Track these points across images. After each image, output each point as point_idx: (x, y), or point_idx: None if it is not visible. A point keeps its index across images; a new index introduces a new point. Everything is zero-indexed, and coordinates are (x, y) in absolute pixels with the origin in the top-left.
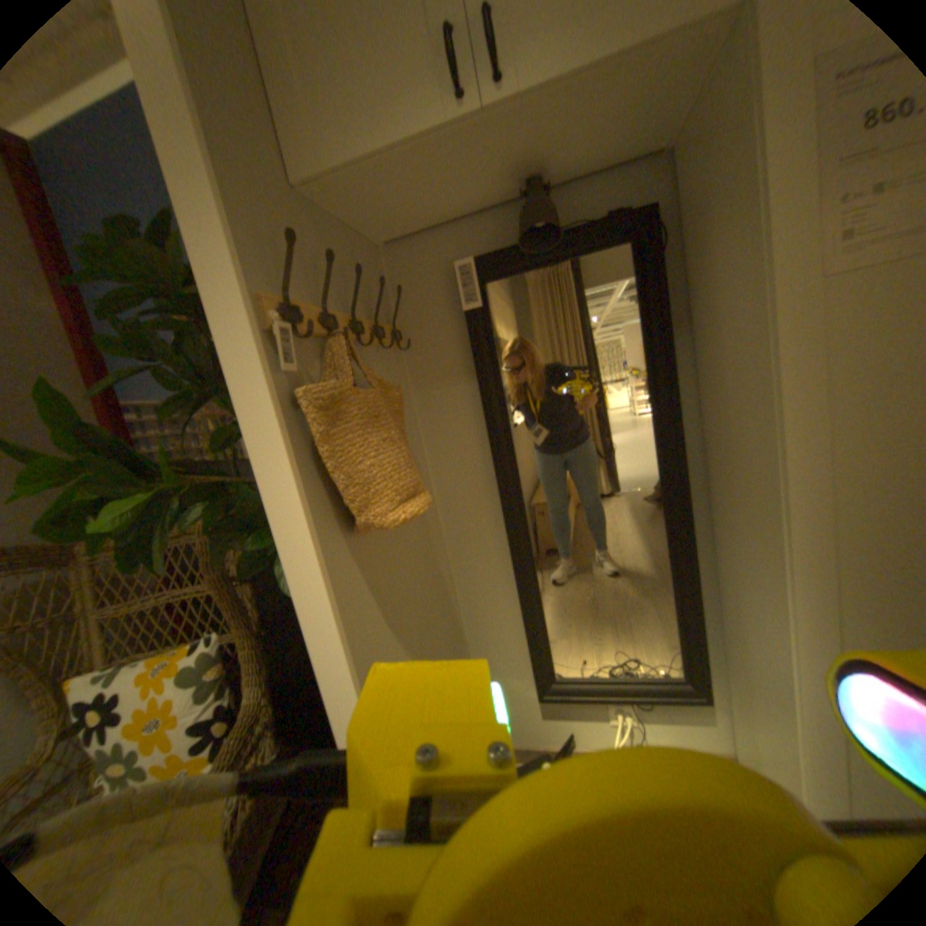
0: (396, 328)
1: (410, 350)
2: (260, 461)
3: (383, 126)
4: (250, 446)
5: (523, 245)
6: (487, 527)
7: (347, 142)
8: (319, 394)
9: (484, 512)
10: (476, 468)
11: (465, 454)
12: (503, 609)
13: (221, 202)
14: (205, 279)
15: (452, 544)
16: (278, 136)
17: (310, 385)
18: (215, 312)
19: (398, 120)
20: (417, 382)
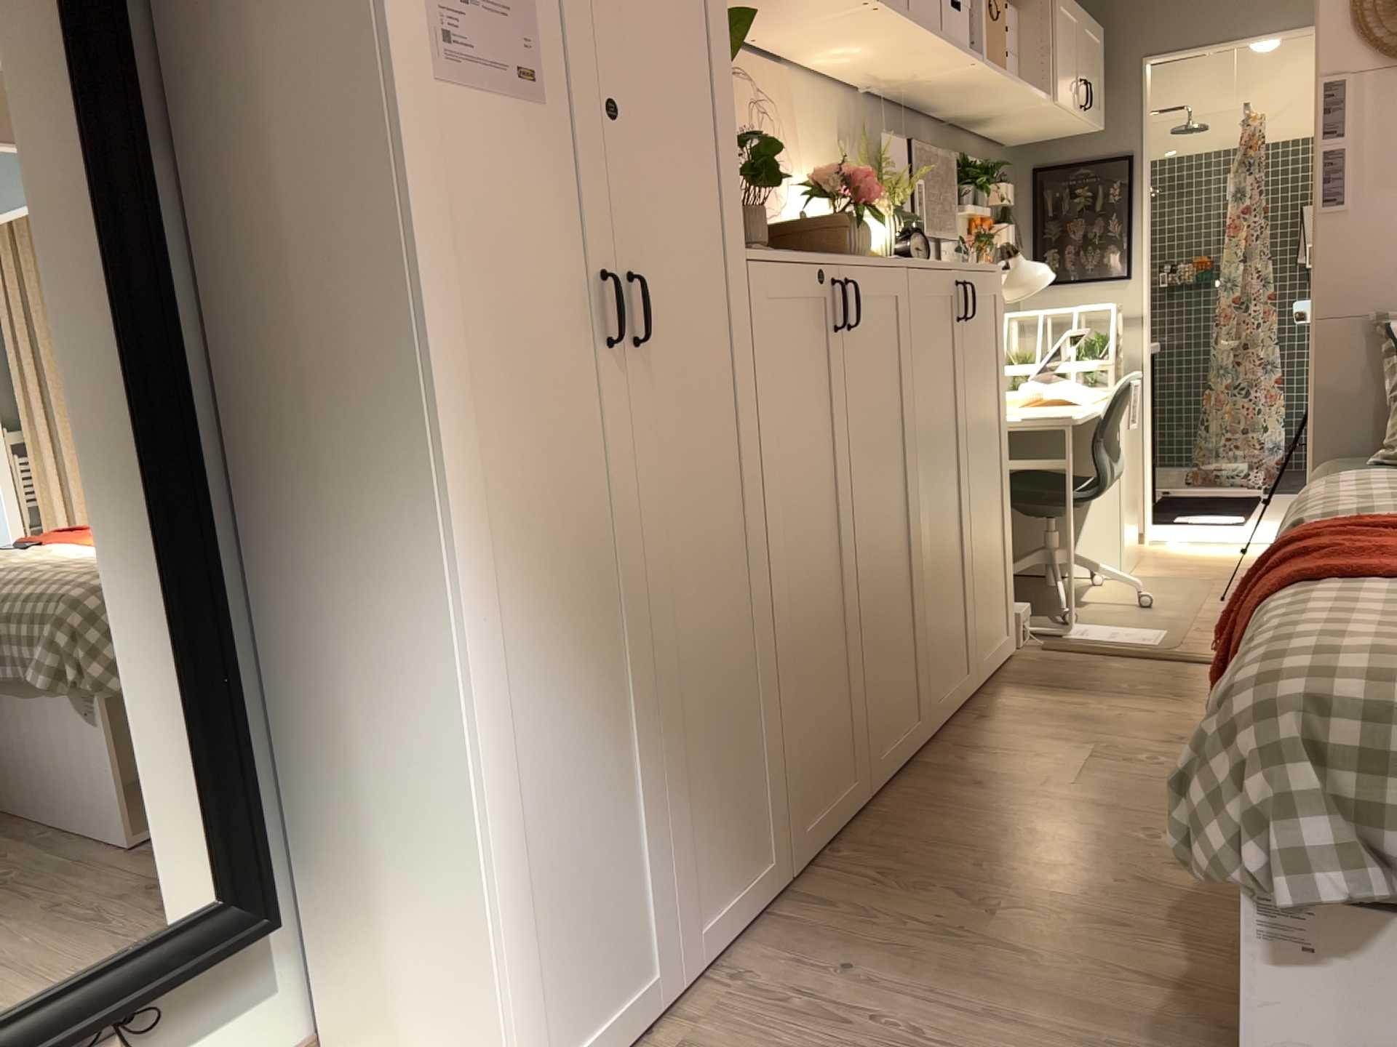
0: None
1: None
2: None
3: None
4: None
5: None
6: None
7: None
8: None
9: None
10: None
11: None
12: None
13: None
14: None
15: None
16: None
17: None
18: None
19: None
20: None
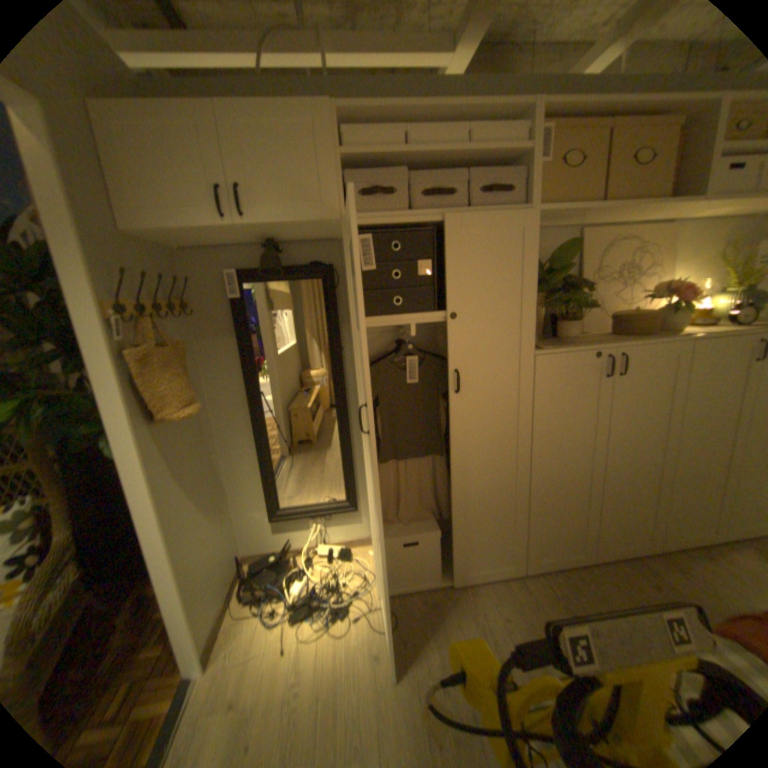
0: (184, 302)
1: (193, 316)
2: (98, 389)
3: (179, 220)
4: (92, 381)
5: (266, 269)
6: (242, 425)
7: (157, 221)
8: (137, 357)
9: (240, 416)
10: (235, 390)
11: (228, 381)
12: (250, 474)
13: (83, 260)
14: (69, 295)
15: (218, 436)
16: (111, 207)
17: (128, 348)
18: (74, 312)
19: (188, 219)
20: (197, 336)
